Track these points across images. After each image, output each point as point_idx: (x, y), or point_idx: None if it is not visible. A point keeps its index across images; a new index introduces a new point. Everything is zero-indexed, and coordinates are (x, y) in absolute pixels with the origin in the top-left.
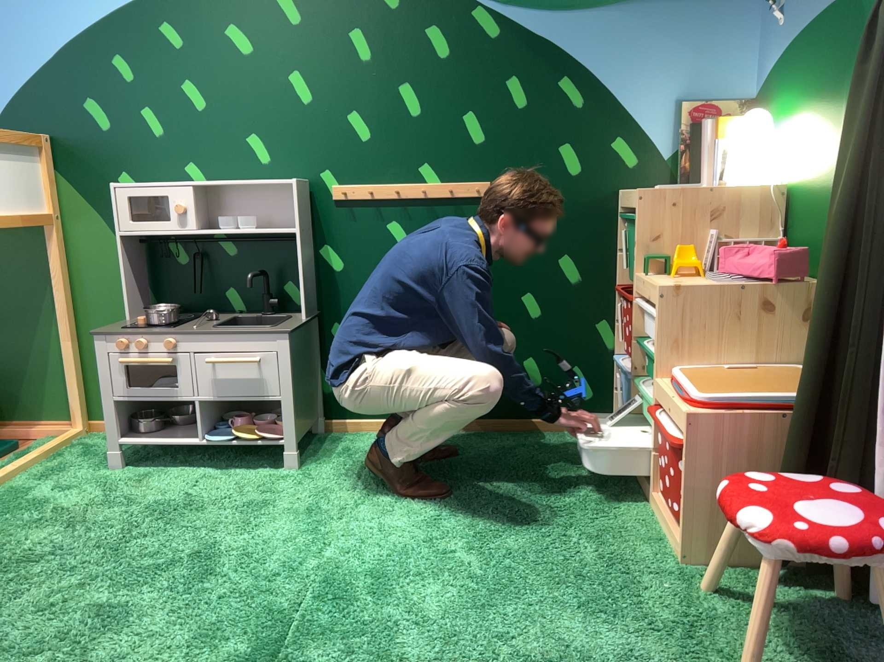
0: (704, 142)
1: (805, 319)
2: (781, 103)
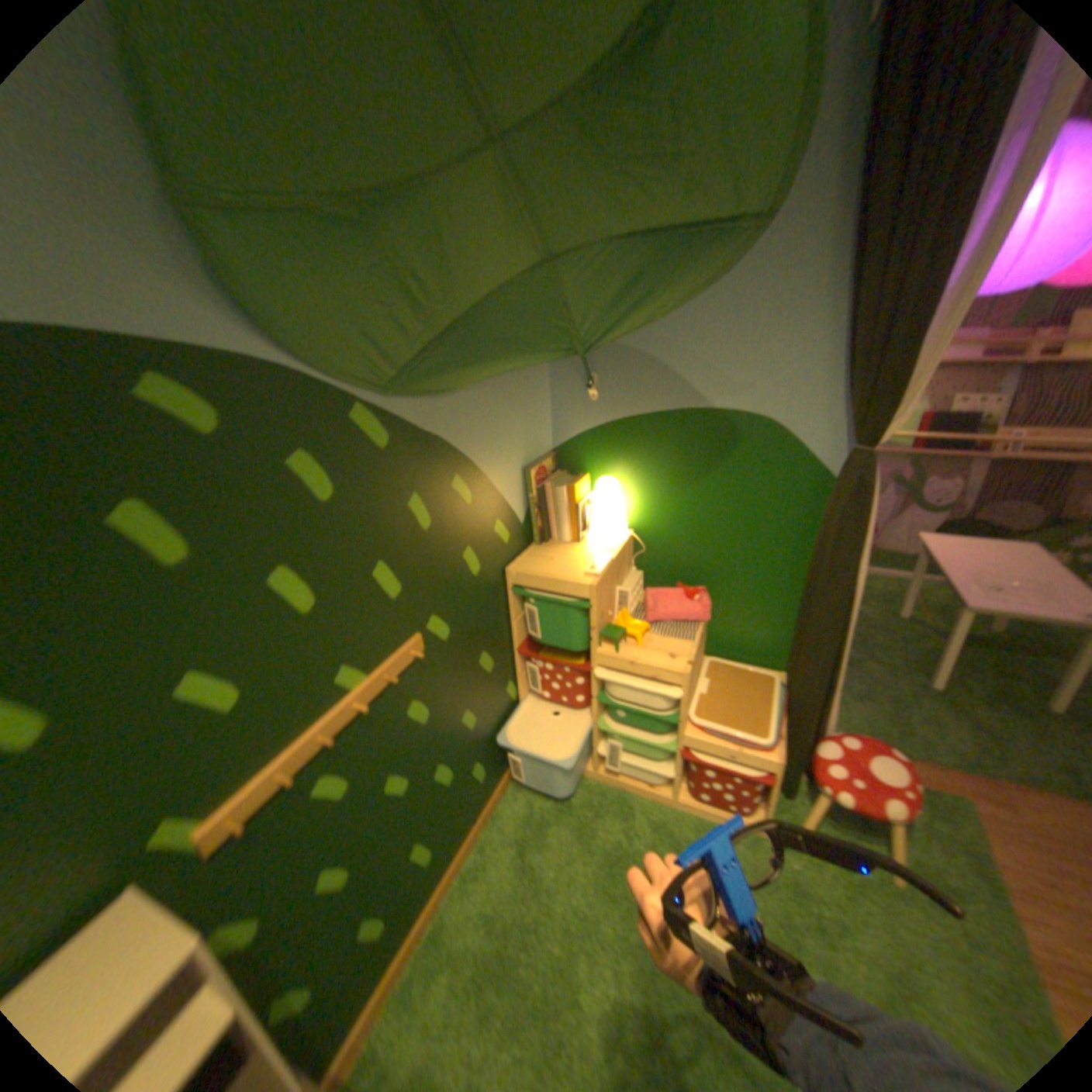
0: (553, 502)
1: (706, 631)
2: (607, 464)
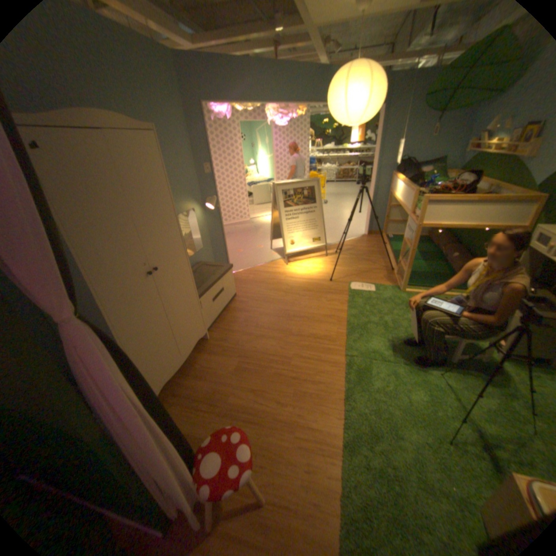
0: None
1: None
2: None
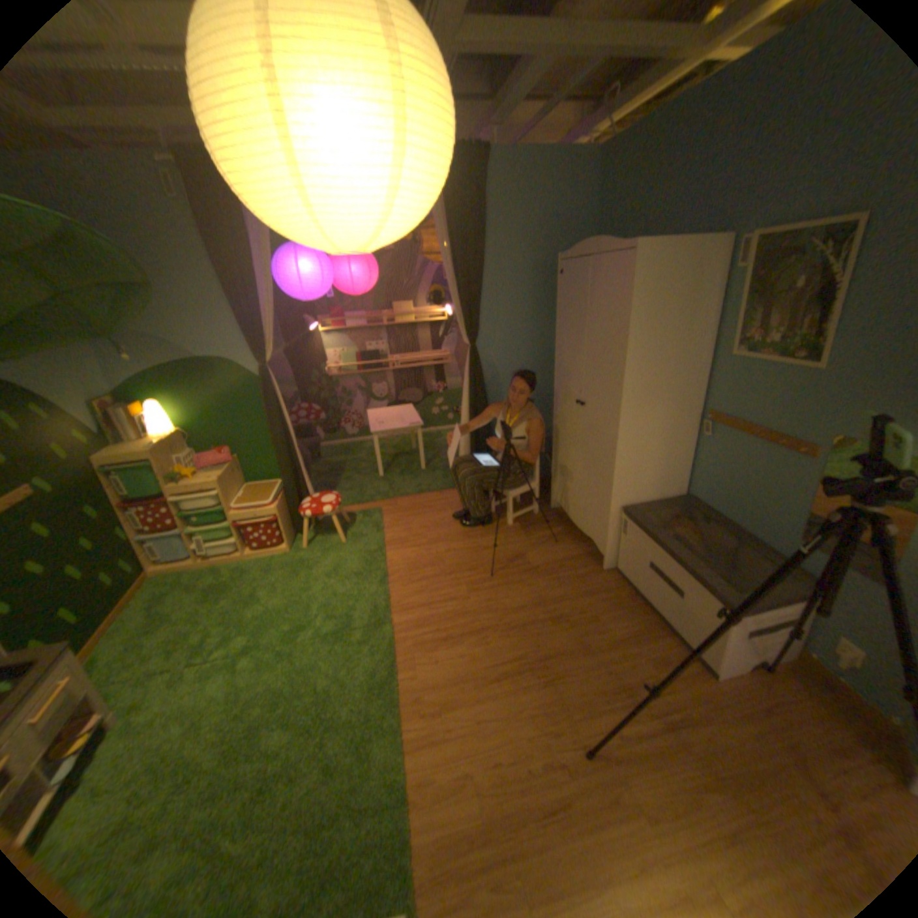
0: (116, 420)
1: (237, 470)
2: (149, 395)
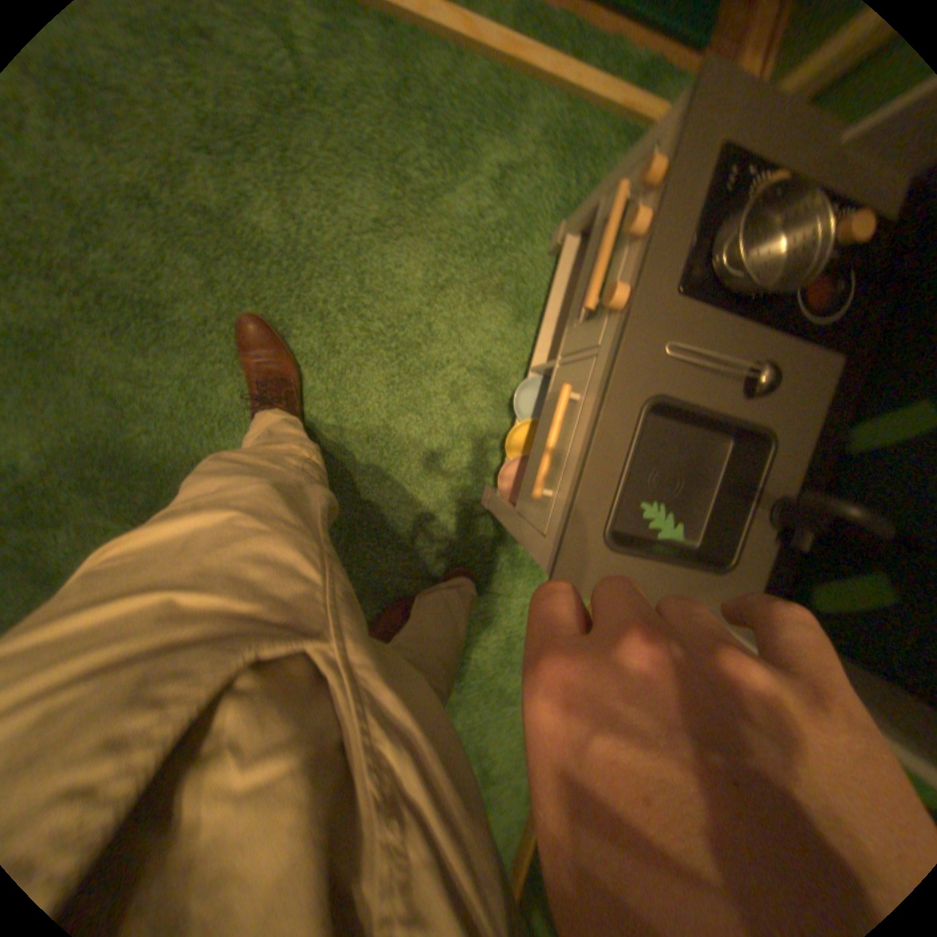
0: None
1: None
2: None
